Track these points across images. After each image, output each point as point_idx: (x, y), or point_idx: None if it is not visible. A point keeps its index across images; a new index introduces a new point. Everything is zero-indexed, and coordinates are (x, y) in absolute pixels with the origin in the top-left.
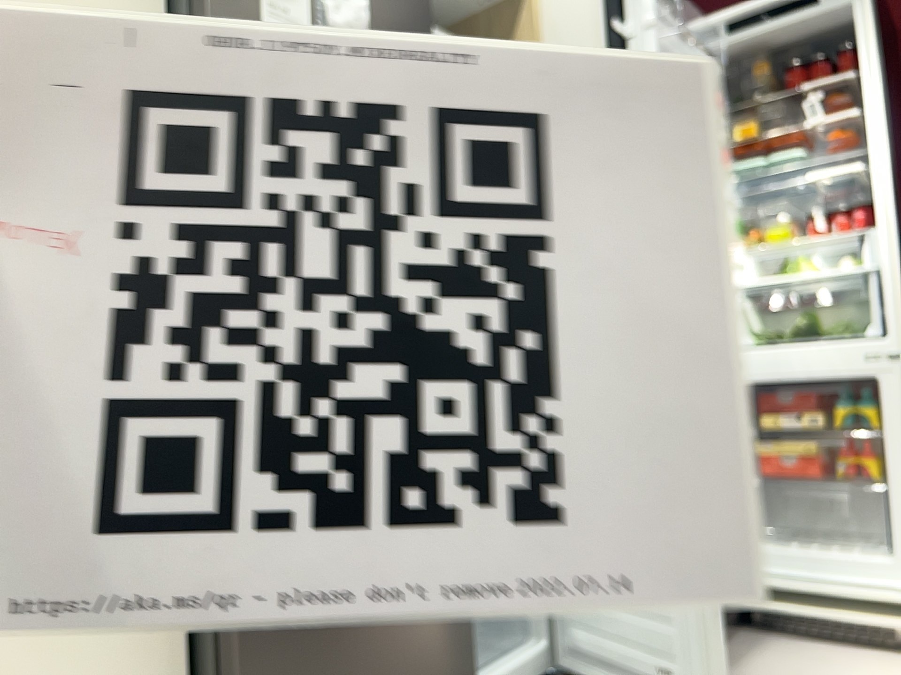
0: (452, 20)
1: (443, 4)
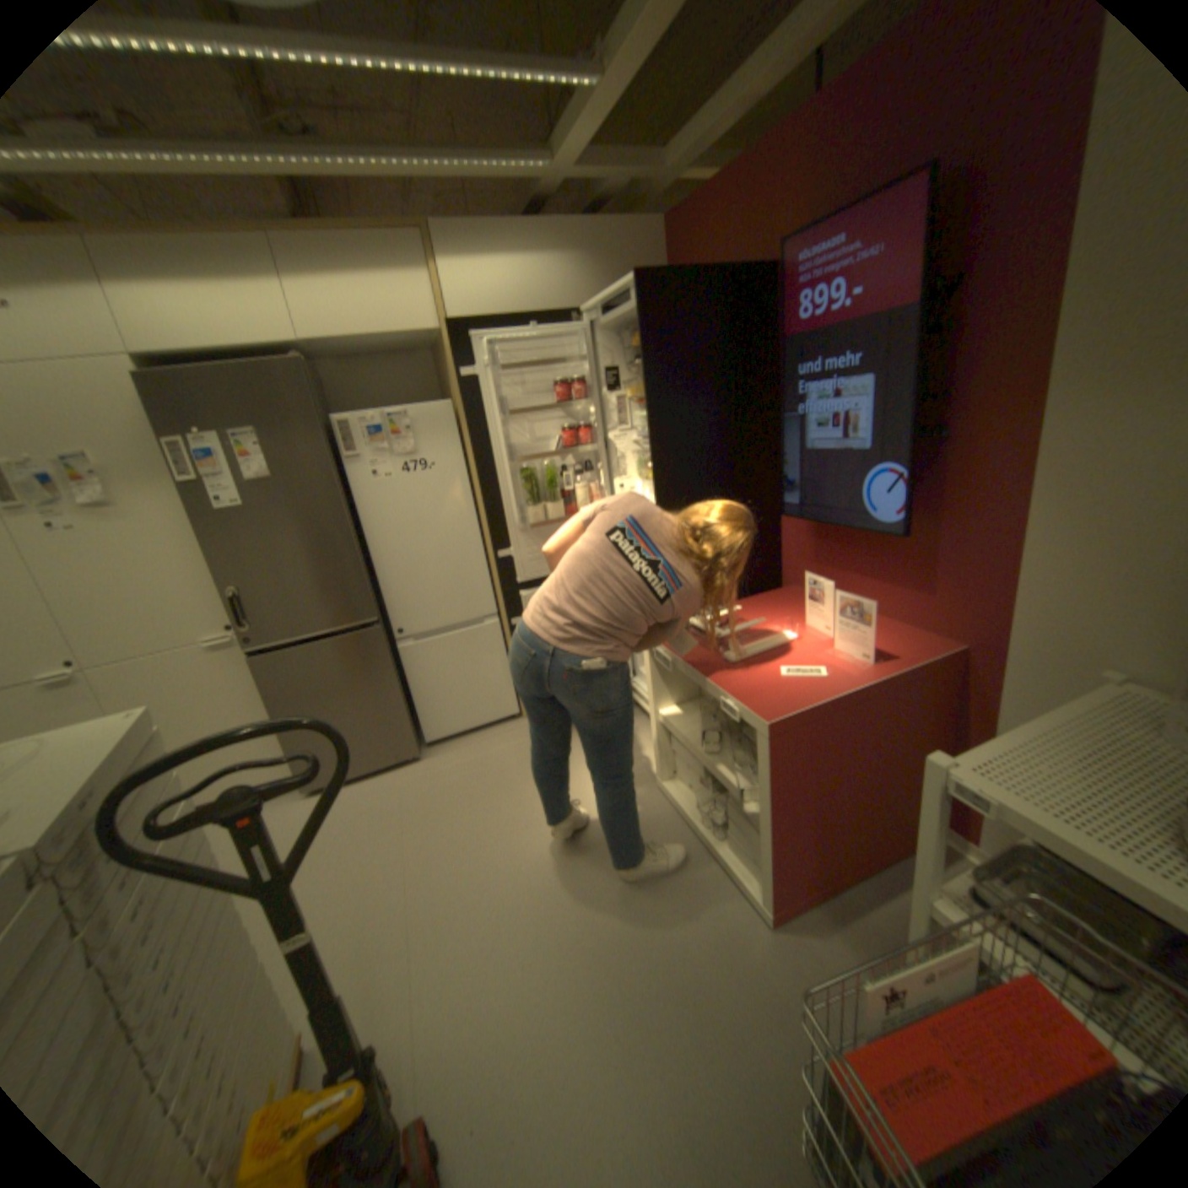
0: (433, 341)
1: (414, 341)
